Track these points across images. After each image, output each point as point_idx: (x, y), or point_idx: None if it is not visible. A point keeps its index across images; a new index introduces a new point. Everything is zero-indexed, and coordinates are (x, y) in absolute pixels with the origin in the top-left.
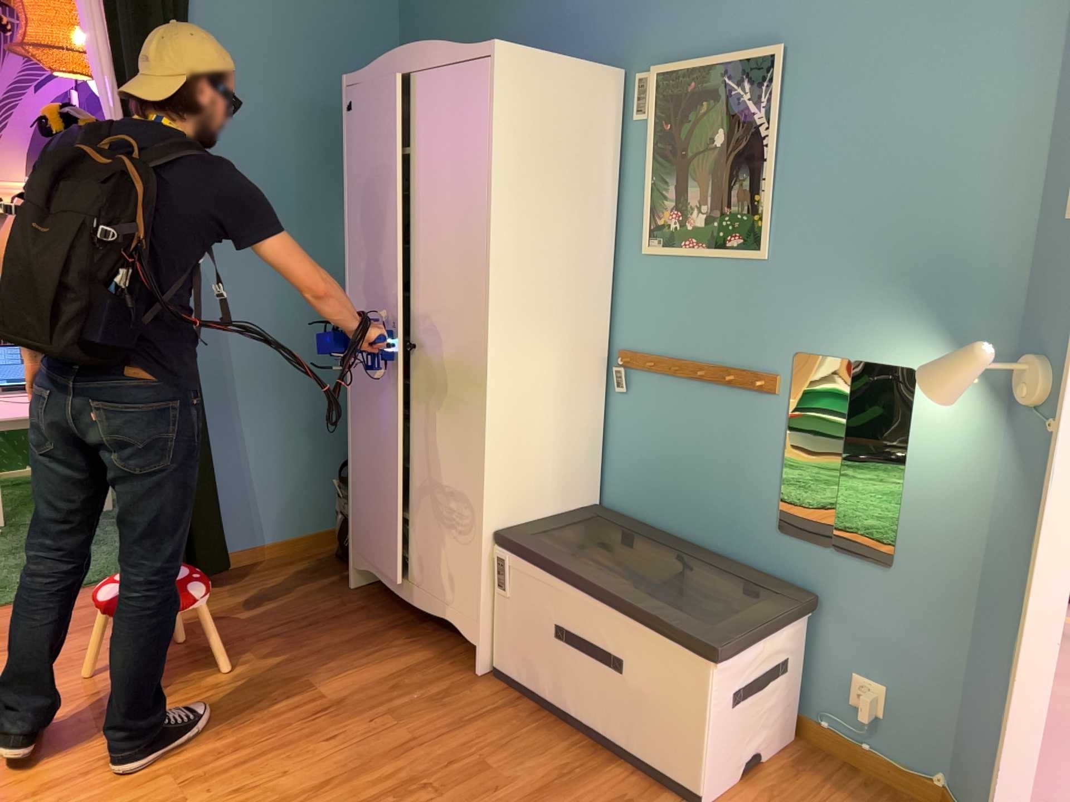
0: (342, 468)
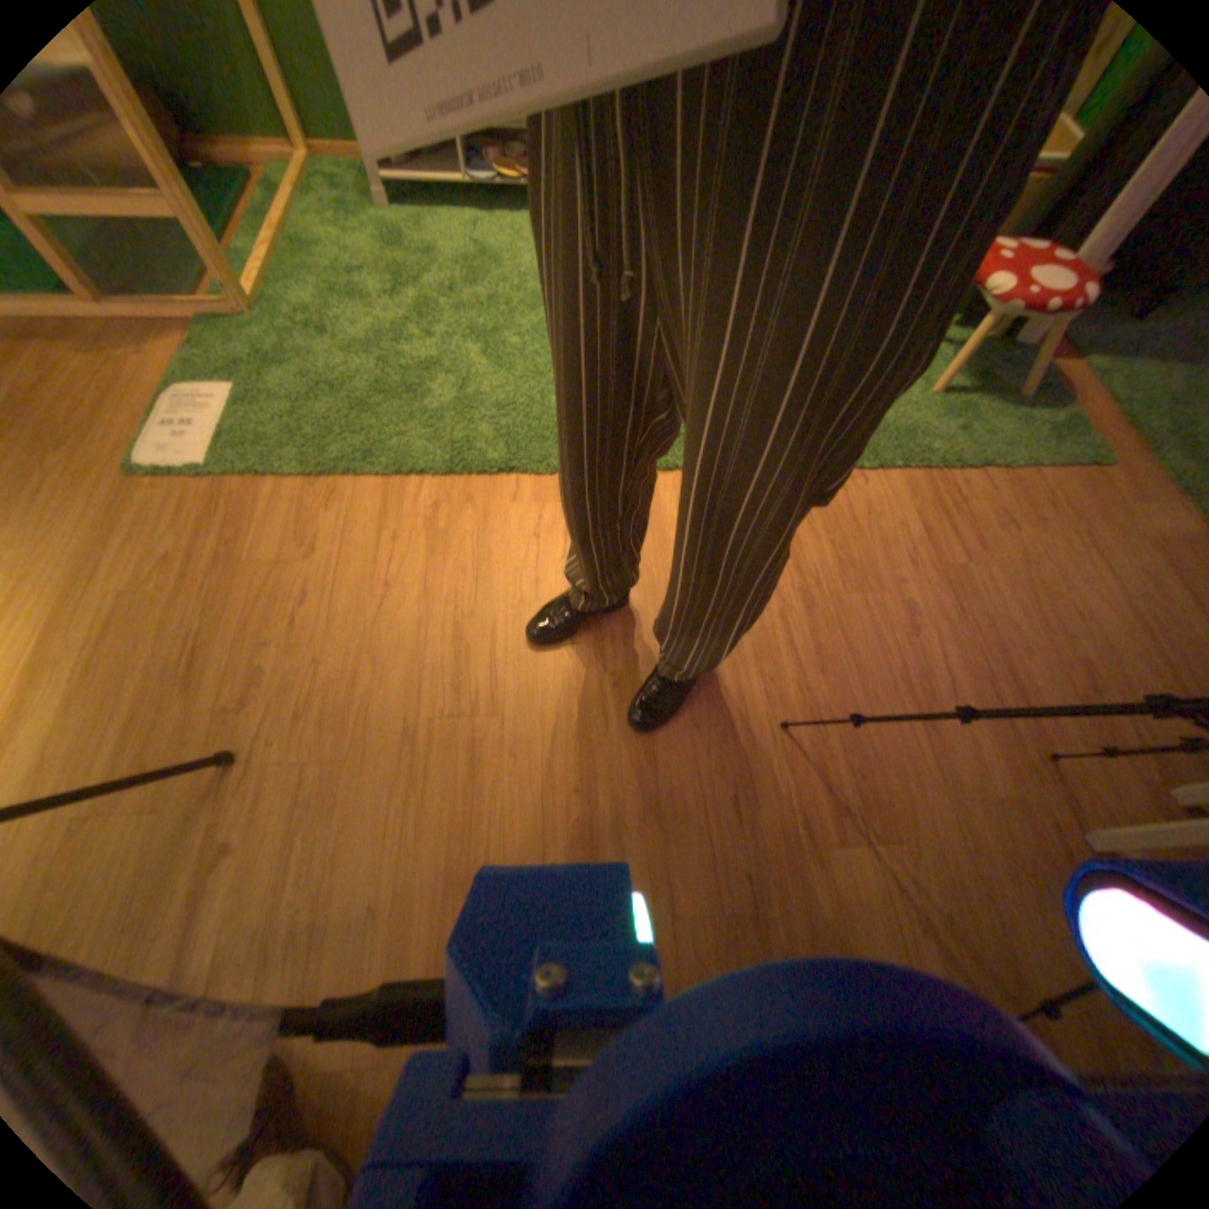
0: None
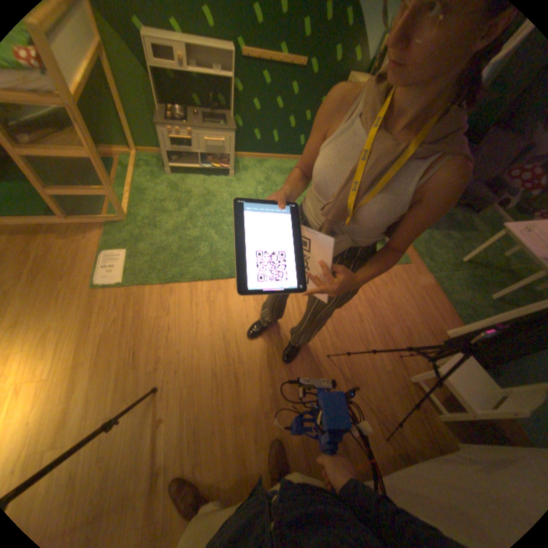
0: None
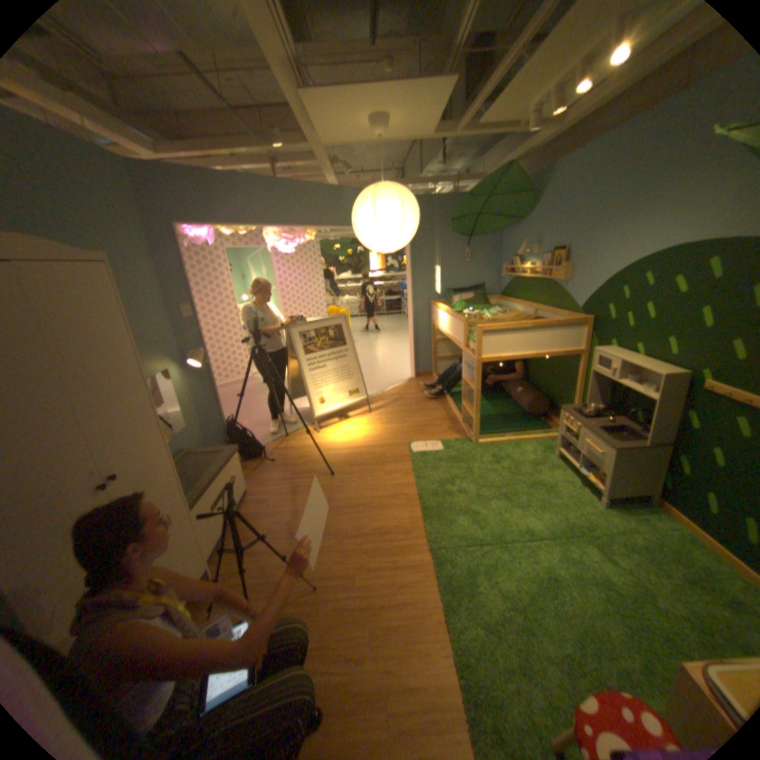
0: None
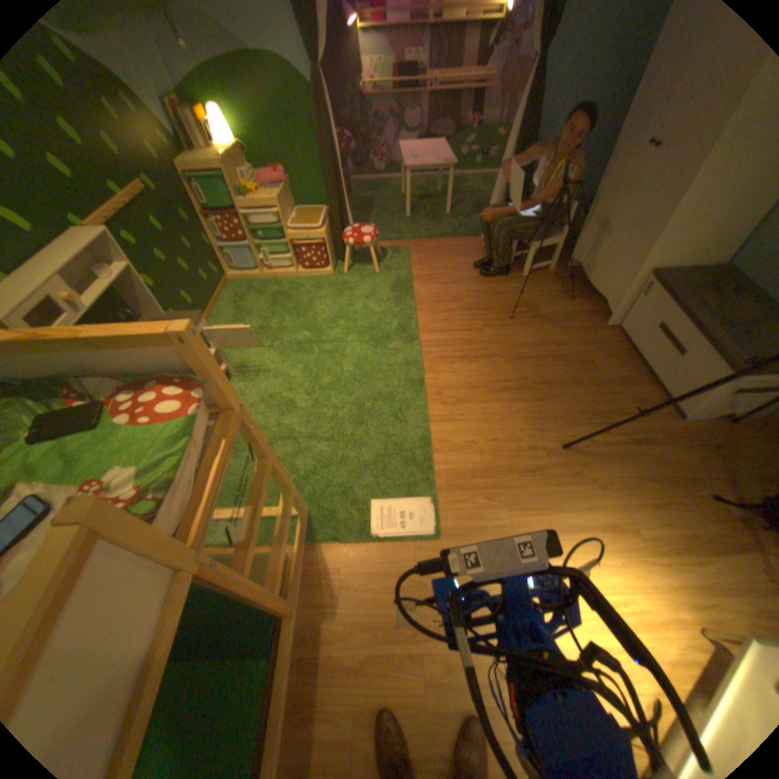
0: (587, 207)
